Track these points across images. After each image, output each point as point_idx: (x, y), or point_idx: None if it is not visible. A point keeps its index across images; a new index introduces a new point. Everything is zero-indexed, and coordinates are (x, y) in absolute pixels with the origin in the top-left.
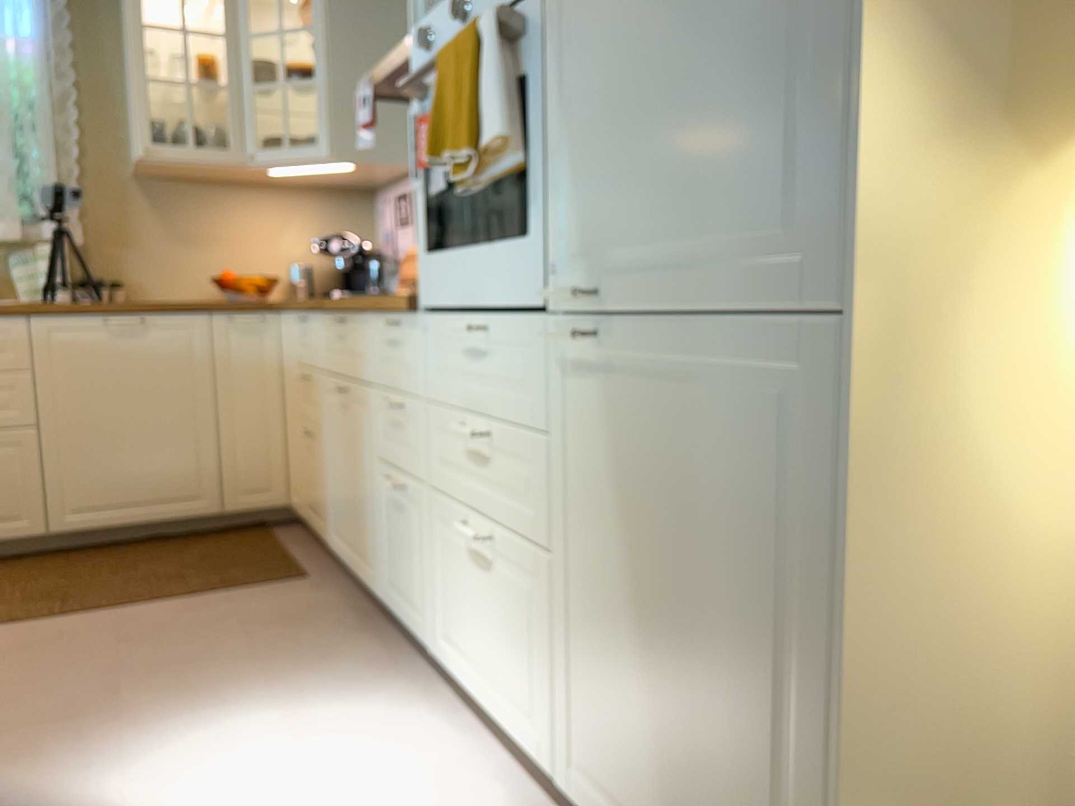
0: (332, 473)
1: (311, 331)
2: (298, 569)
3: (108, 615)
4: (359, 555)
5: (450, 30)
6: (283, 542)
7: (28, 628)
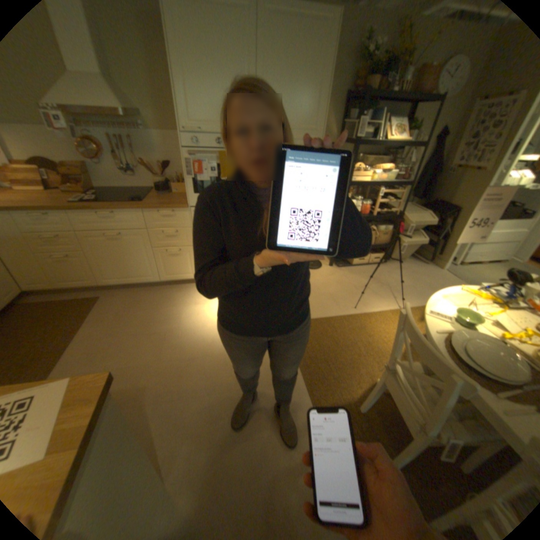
0: (100, 262)
1: (54, 218)
2: (85, 299)
3: (72, 343)
4: (136, 277)
5: (206, 143)
6: (44, 301)
7: (58, 365)
